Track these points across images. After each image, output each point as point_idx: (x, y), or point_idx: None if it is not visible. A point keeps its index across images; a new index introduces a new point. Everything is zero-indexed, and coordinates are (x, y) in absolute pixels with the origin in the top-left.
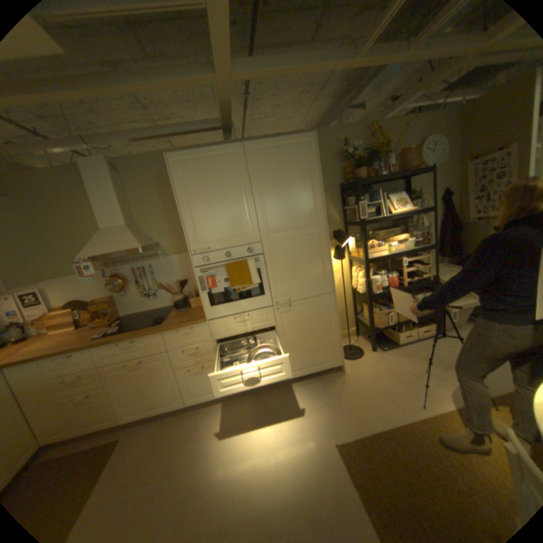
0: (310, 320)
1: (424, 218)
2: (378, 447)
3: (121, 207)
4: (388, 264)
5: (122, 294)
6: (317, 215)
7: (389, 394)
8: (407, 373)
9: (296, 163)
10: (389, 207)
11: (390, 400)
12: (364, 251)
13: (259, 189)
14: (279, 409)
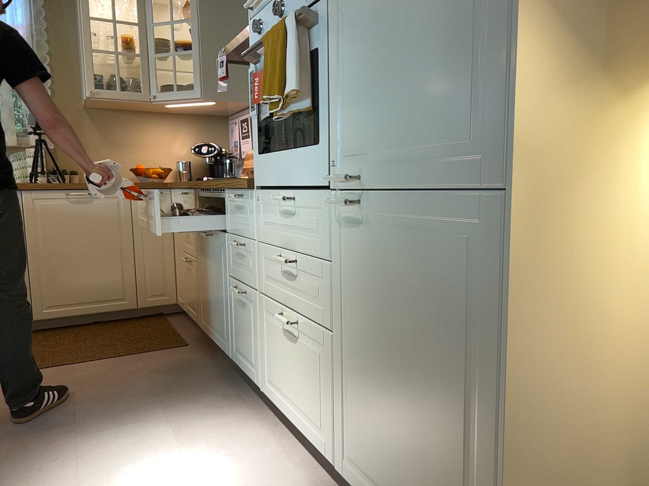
0: (412, 298)
1: None
2: None
3: None
4: None
5: None
6: None
7: None
8: None
9: None
10: None
11: None
12: None
13: None
14: None
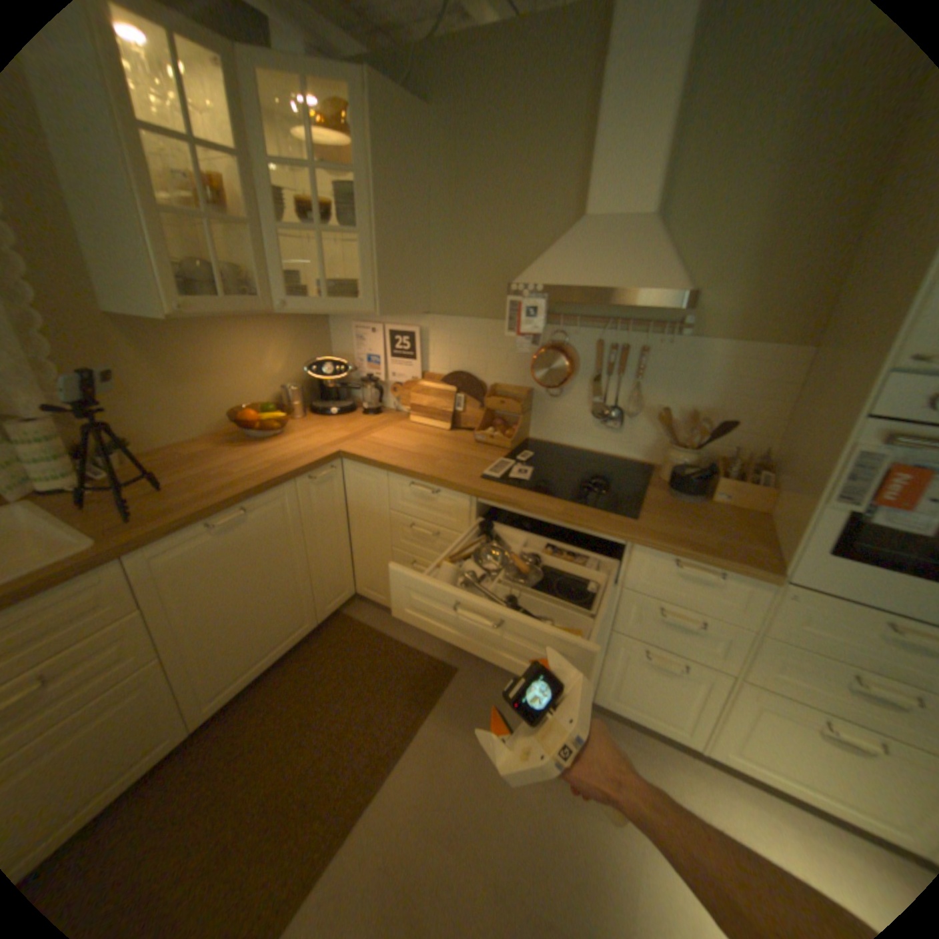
0: None
1: None
2: None
3: (672, 153)
4: None
5: (553, 394)
6: None
7: None
8: None
9: None
10: None
11: None
12: None
13: None
14: None
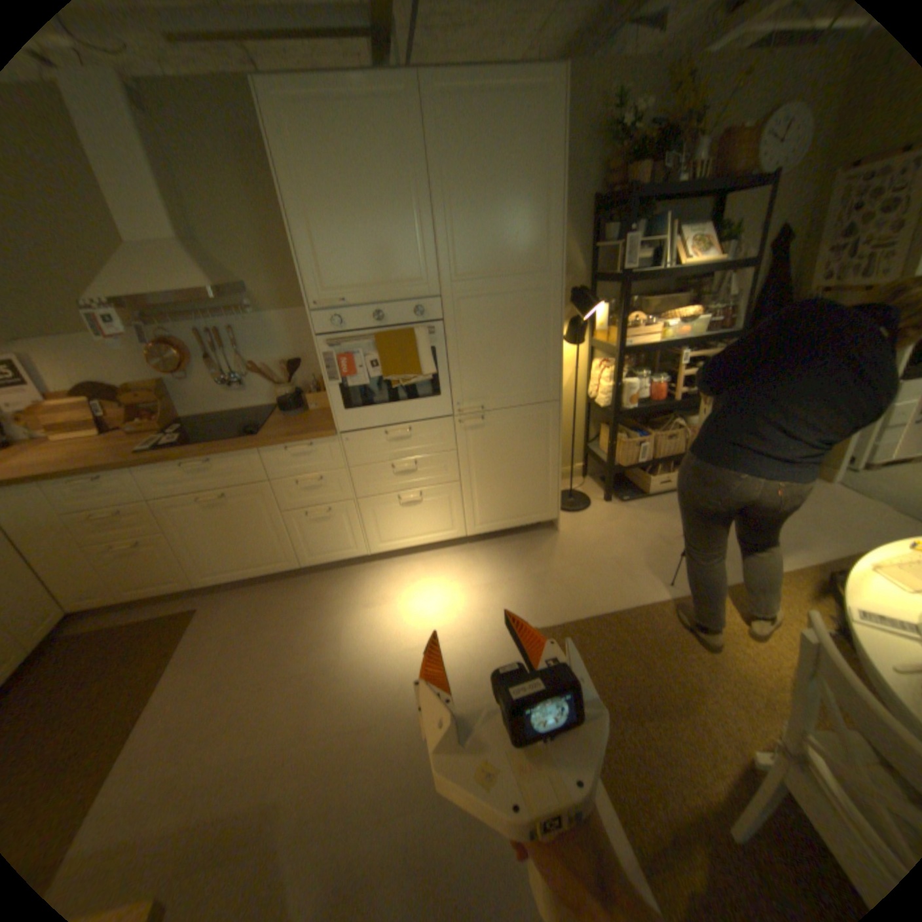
0: (513, 444)
1: (733, 280)
2: (596, 634)
3: (165, 199)
4: (655, 361)
5: (179, 378)
6: (549, 253)
7: (623, 564)
8: (654, 535)
9: (523, 134)
10: (679, 252)
11: (623, 573)
12: (620, 332)
13: (445, 184)
14: (452, 577)
